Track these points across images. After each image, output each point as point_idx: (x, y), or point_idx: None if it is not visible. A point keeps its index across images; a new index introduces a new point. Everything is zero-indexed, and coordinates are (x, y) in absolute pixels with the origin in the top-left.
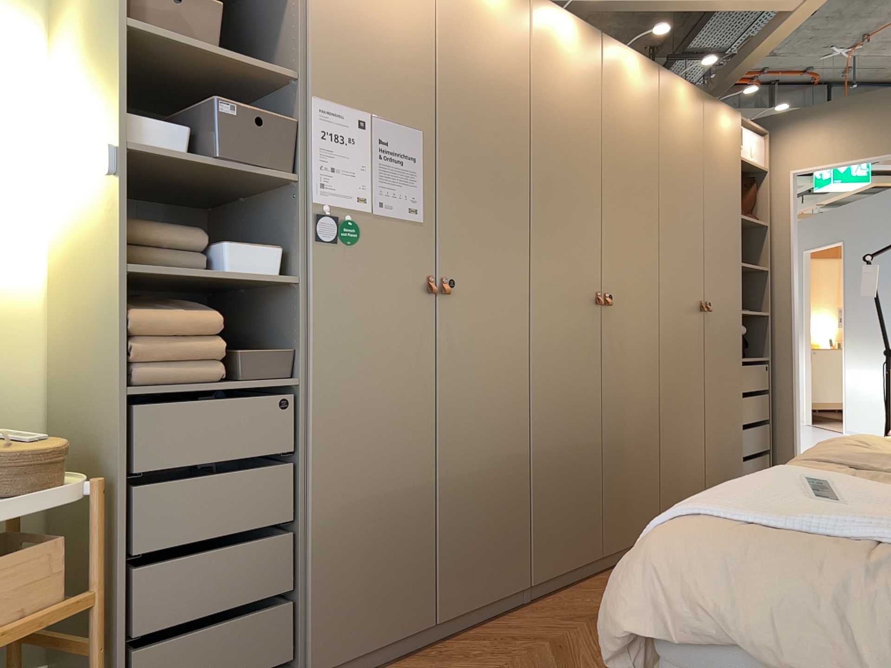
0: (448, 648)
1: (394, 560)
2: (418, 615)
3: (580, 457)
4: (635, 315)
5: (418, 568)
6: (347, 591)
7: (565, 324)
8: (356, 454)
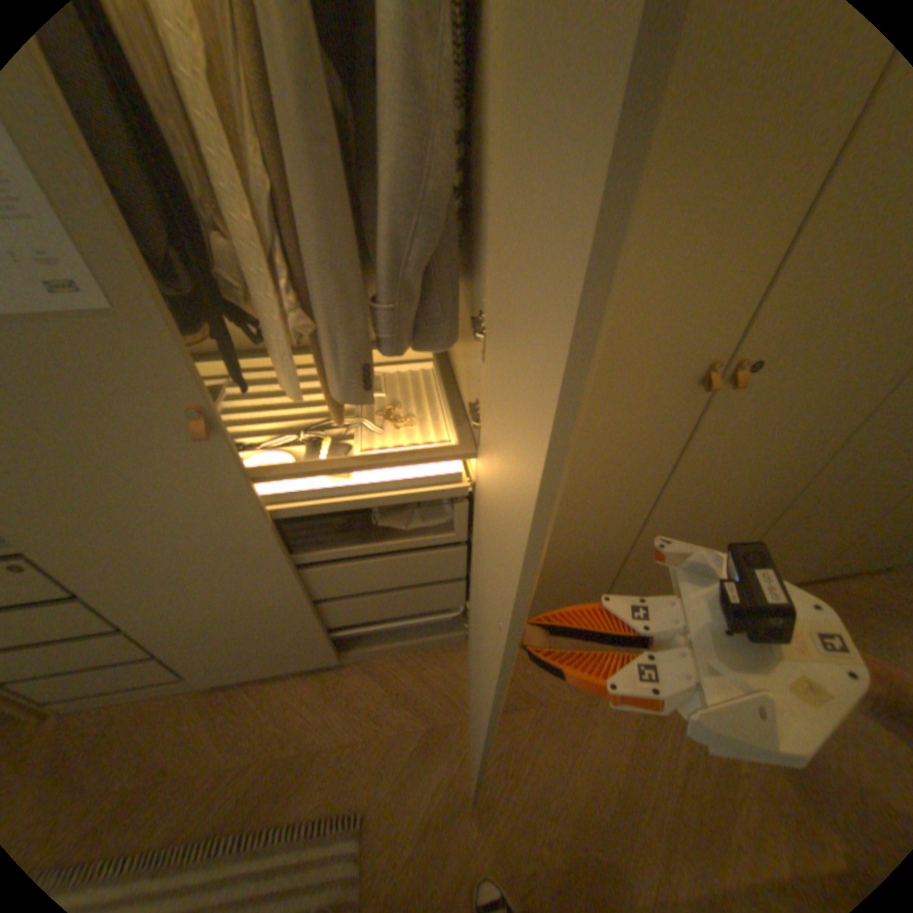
0: (350, 681)
1: (269, 643)
2: (316, 662)
3: (578, 564)
4: (817, 391)
5: (306, 644)
6: (217, 659)
7: (588, 433)
8: (167, 596)
